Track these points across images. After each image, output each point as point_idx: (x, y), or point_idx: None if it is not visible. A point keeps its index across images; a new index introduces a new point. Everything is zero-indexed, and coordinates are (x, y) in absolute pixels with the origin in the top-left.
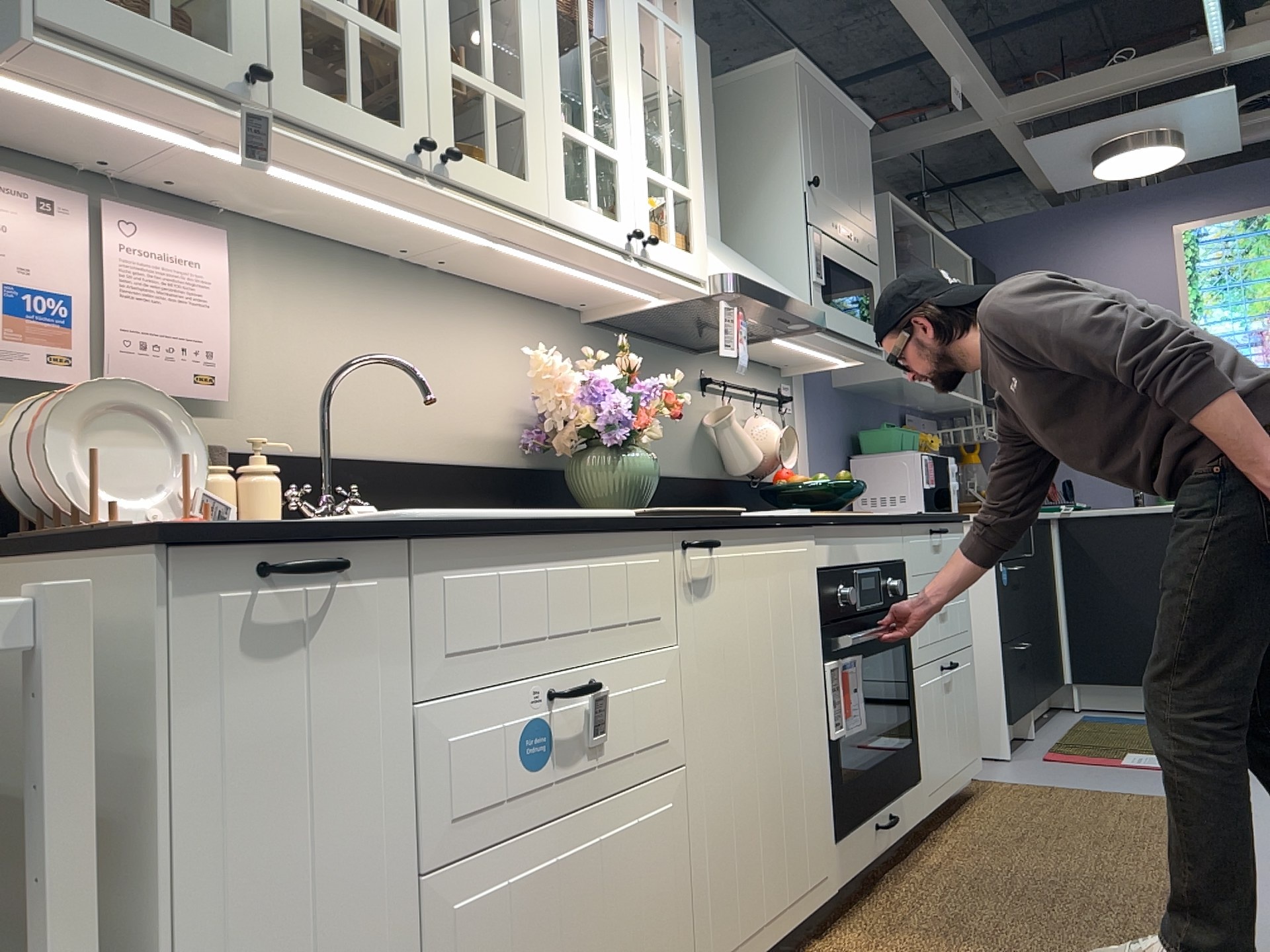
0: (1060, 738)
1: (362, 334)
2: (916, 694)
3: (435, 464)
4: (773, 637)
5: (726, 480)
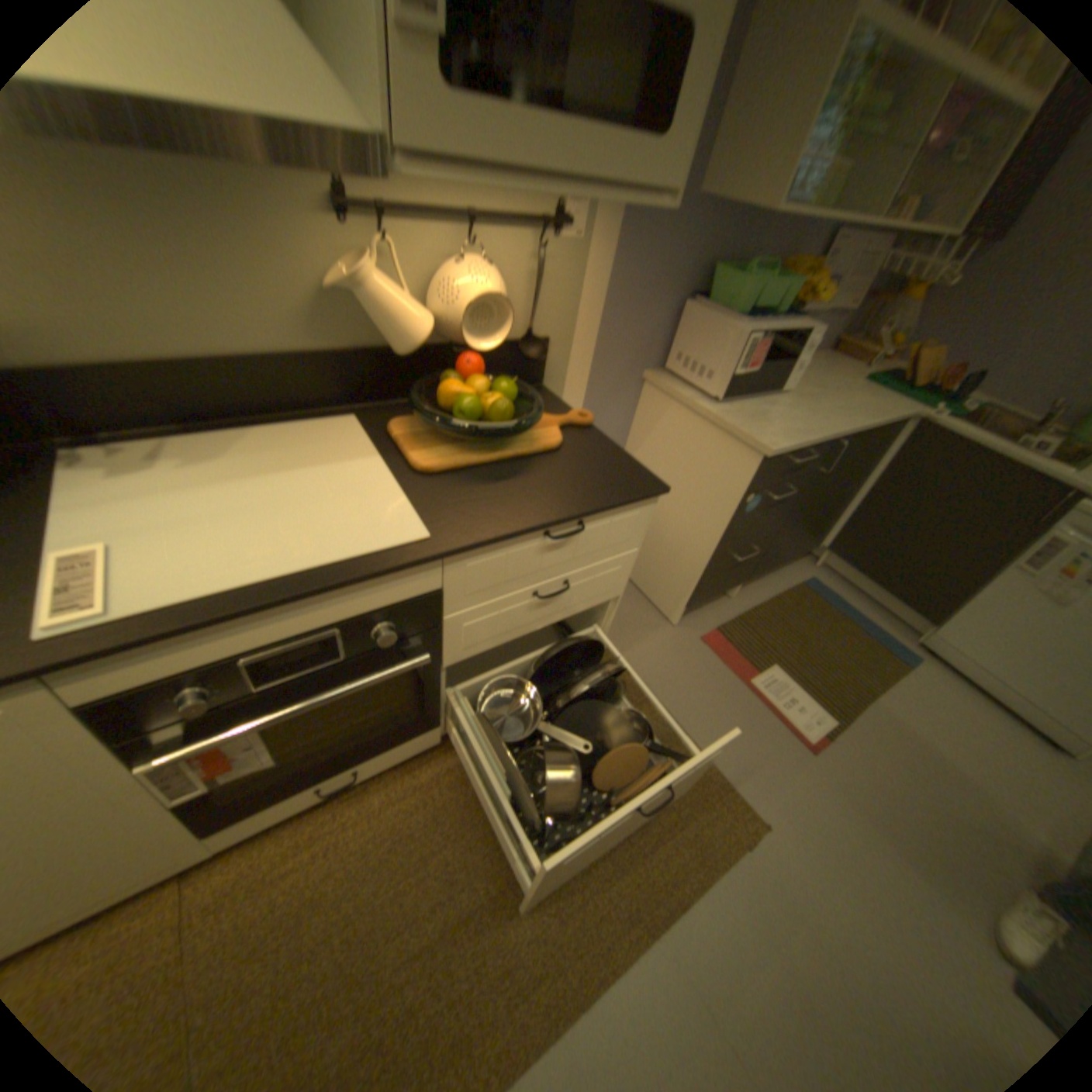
0: (751, 609)
1: None
2: (443, 681)
3: None
4: None
5: (389, 346)
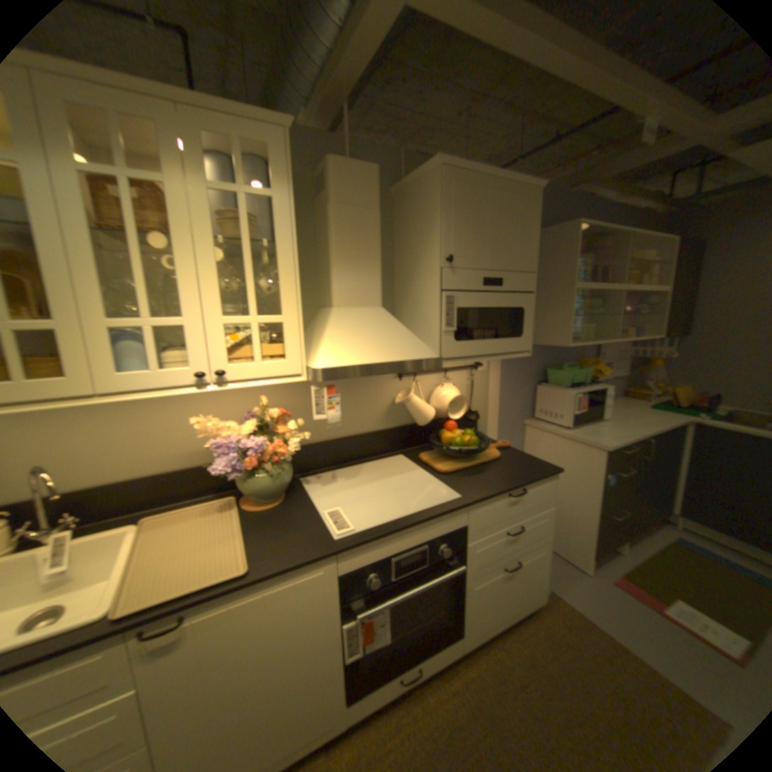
0: (641, 563)
1: (89, 422)
2: (465, 597)
3: (155, 474)
4: (267, 638)
5: (412, 424)
